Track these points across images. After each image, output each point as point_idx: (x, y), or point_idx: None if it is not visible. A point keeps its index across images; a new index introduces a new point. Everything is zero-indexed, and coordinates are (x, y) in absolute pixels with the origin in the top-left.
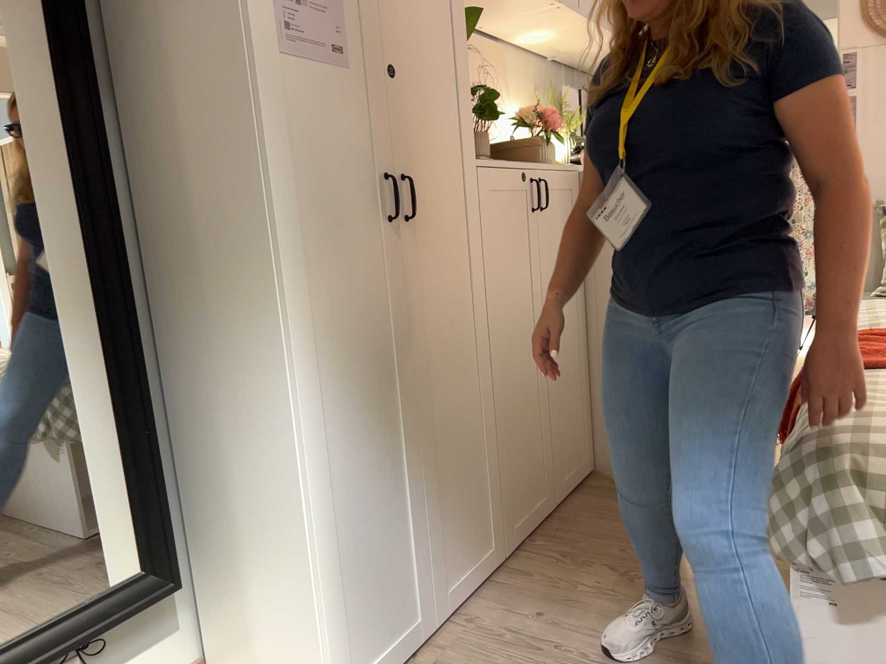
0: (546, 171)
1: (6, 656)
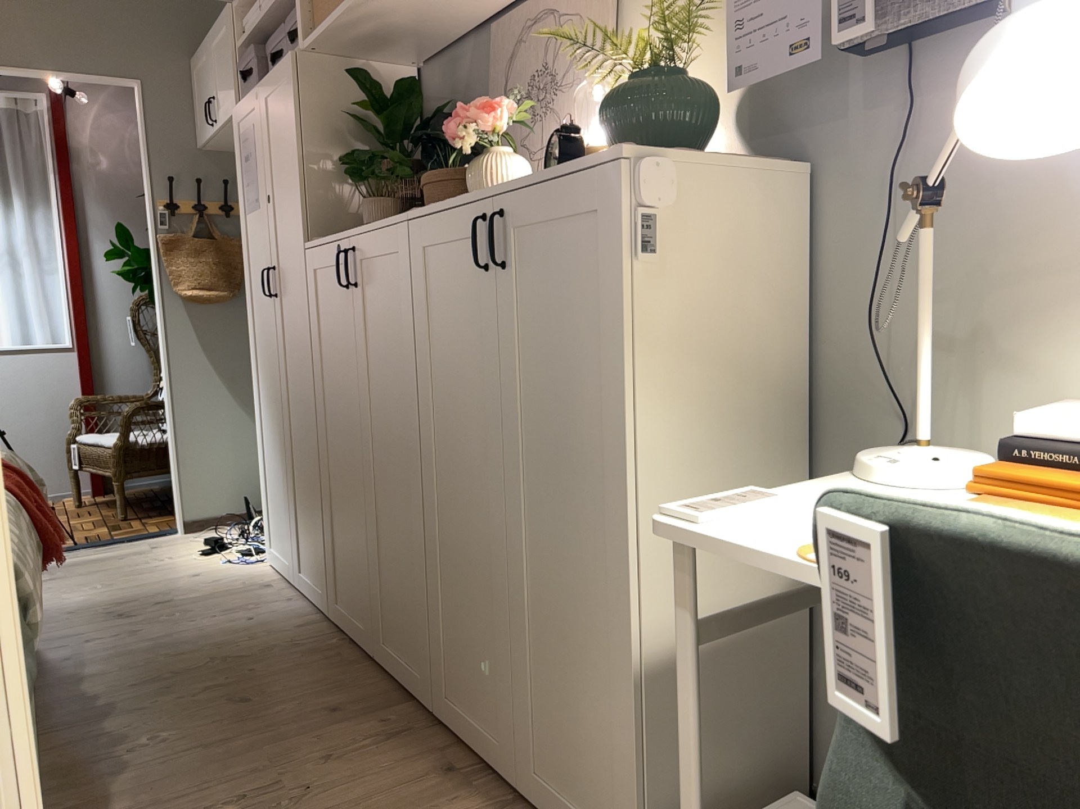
0: (358, 237)
1: None
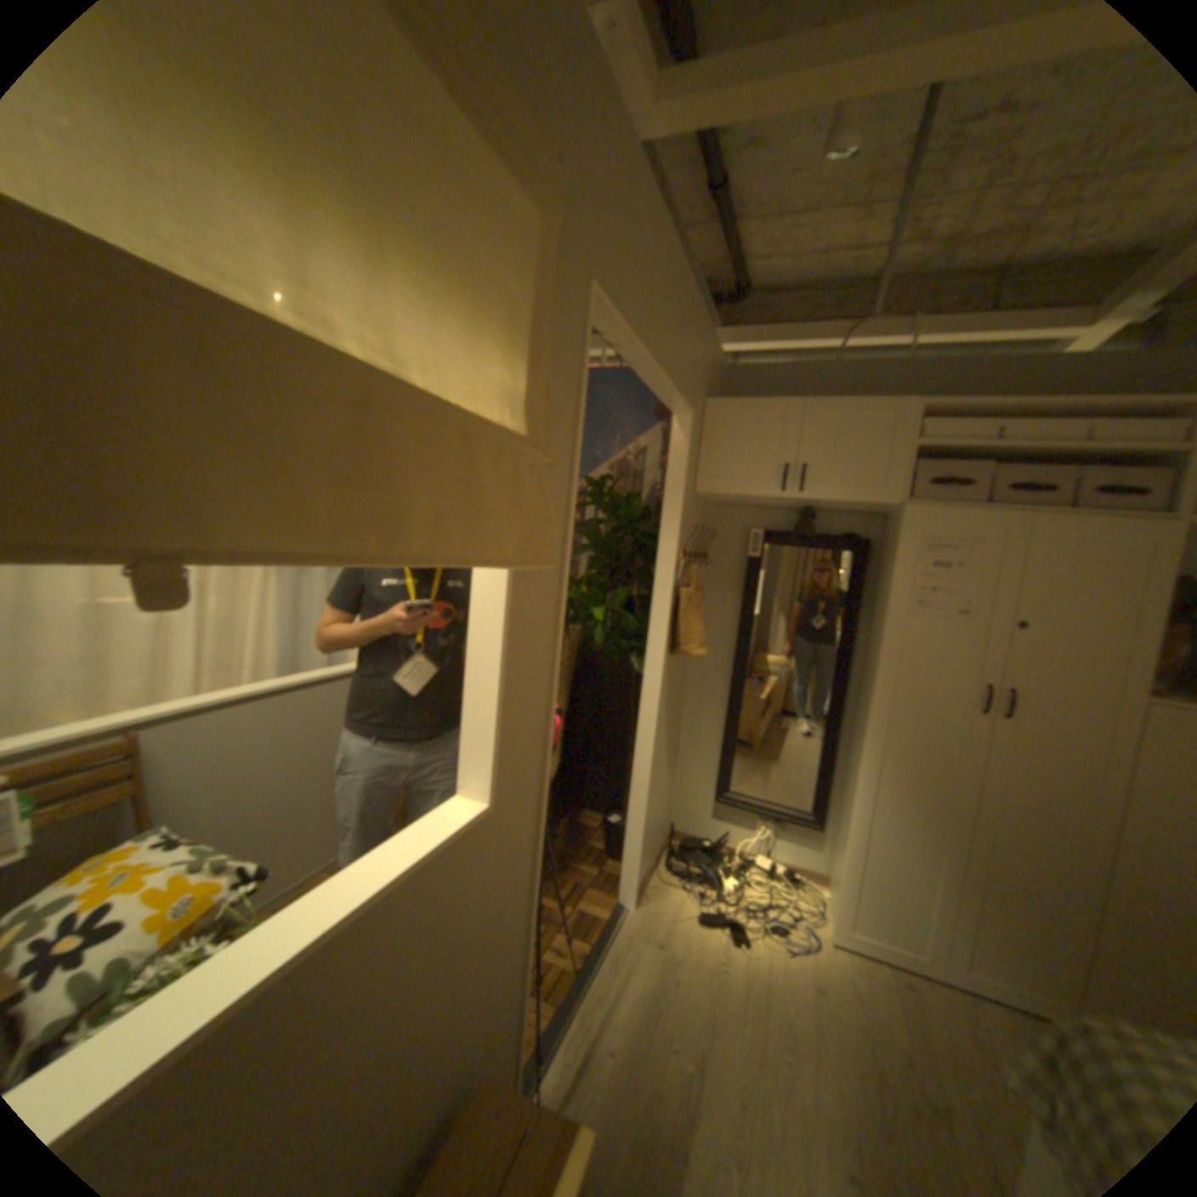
0: None
1: (755, 803)
